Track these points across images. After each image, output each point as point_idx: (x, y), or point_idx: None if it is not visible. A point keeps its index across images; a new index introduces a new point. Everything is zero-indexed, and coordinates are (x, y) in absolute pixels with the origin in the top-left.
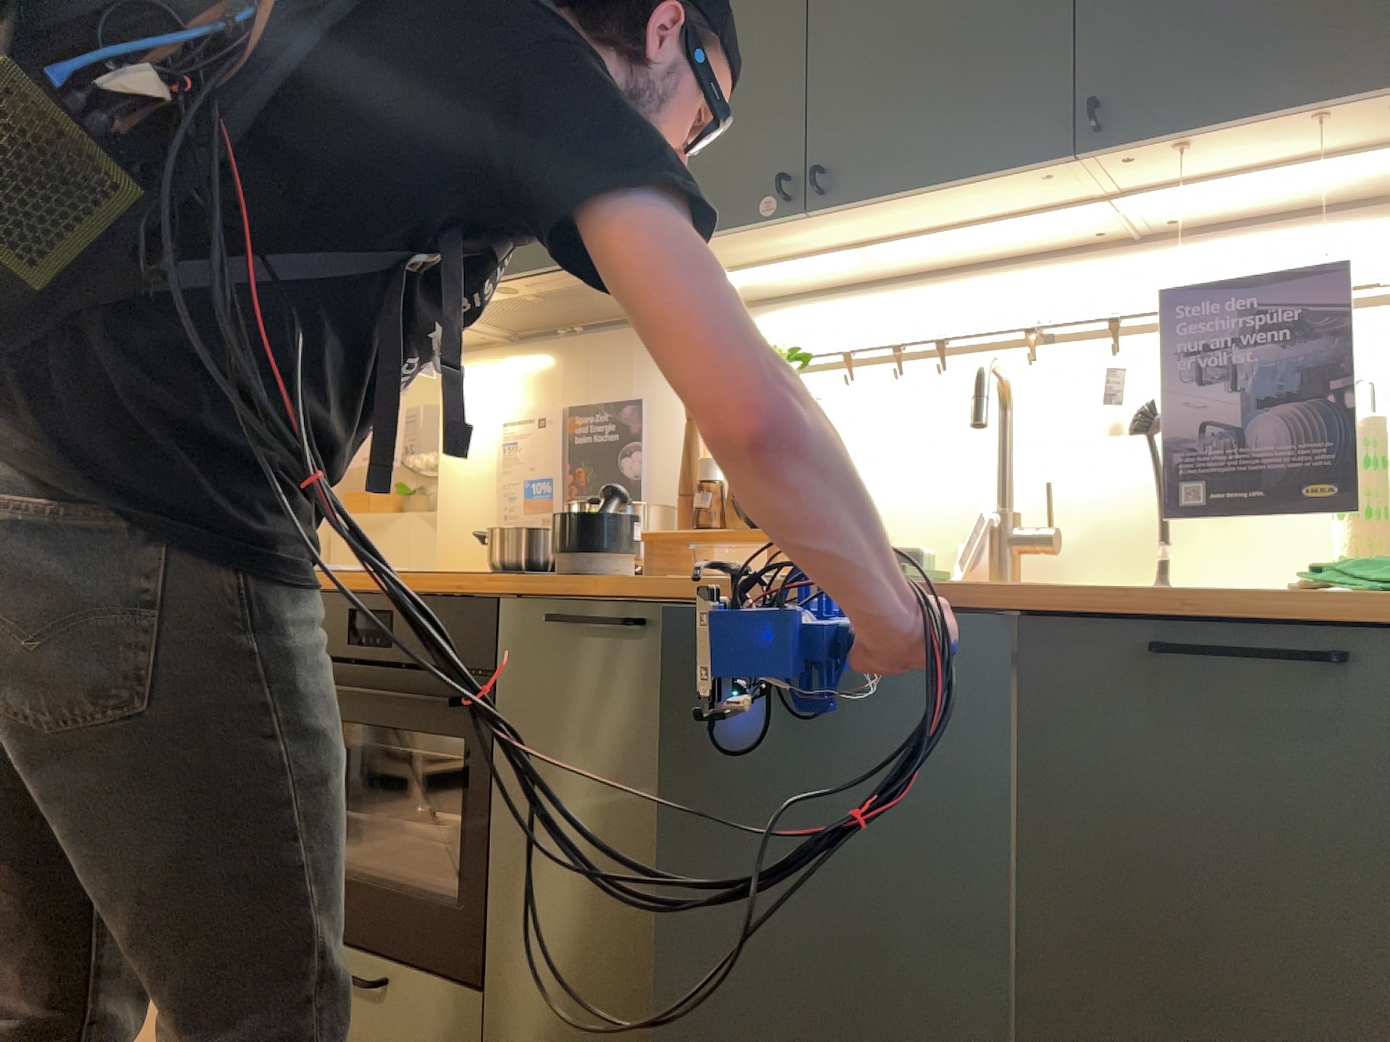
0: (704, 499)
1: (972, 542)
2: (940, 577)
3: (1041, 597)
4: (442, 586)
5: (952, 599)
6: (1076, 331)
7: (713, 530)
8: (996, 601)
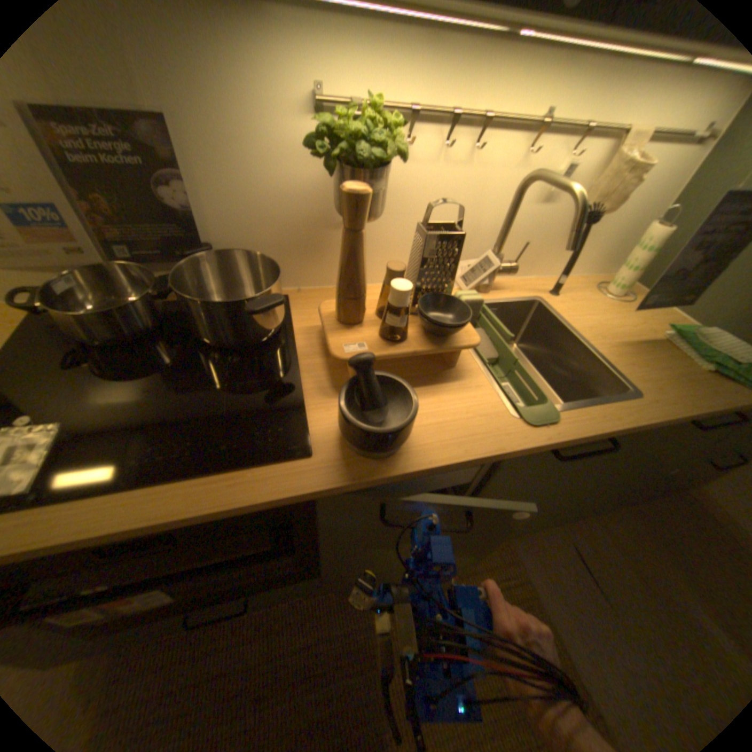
0: (400, 322)
1: (474, 270)
2: (484, 310)
3: (680, 422)
4: (228, 500)
5: (643, 428)
6: (562, 124)
7: (403, 339)
8: (660, 426)
